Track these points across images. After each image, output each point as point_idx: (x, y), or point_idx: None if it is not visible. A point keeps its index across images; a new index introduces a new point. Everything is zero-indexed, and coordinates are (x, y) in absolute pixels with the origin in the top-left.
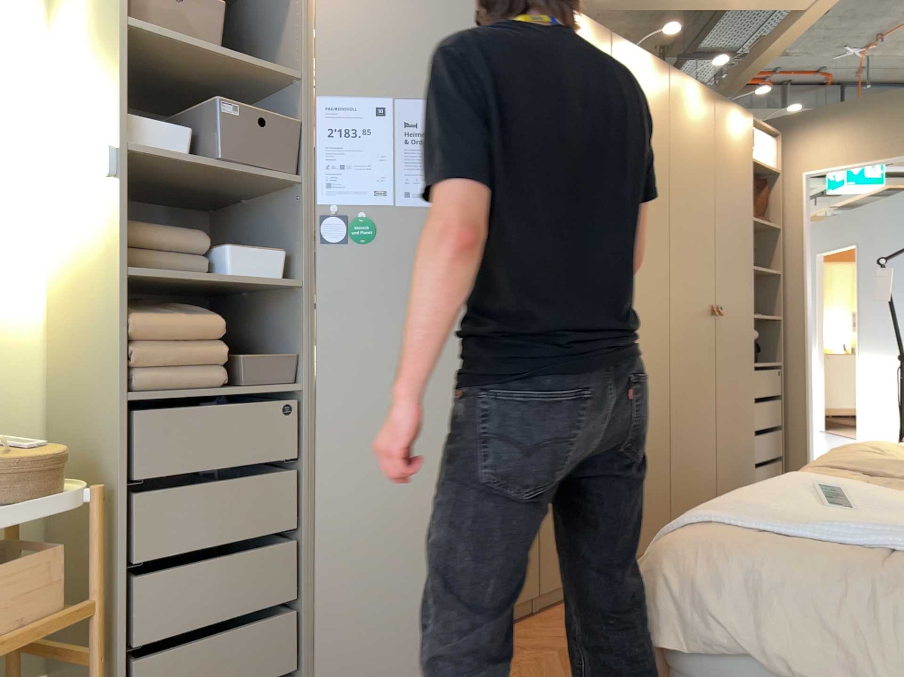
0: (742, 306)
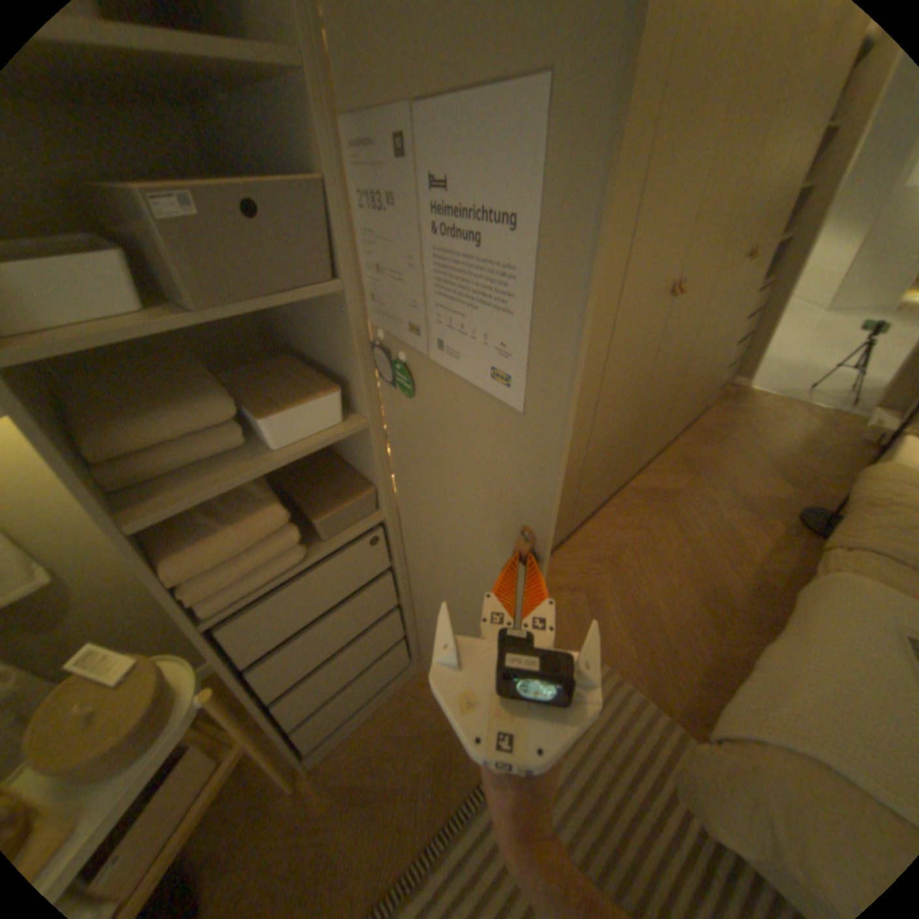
0: (771, 241)
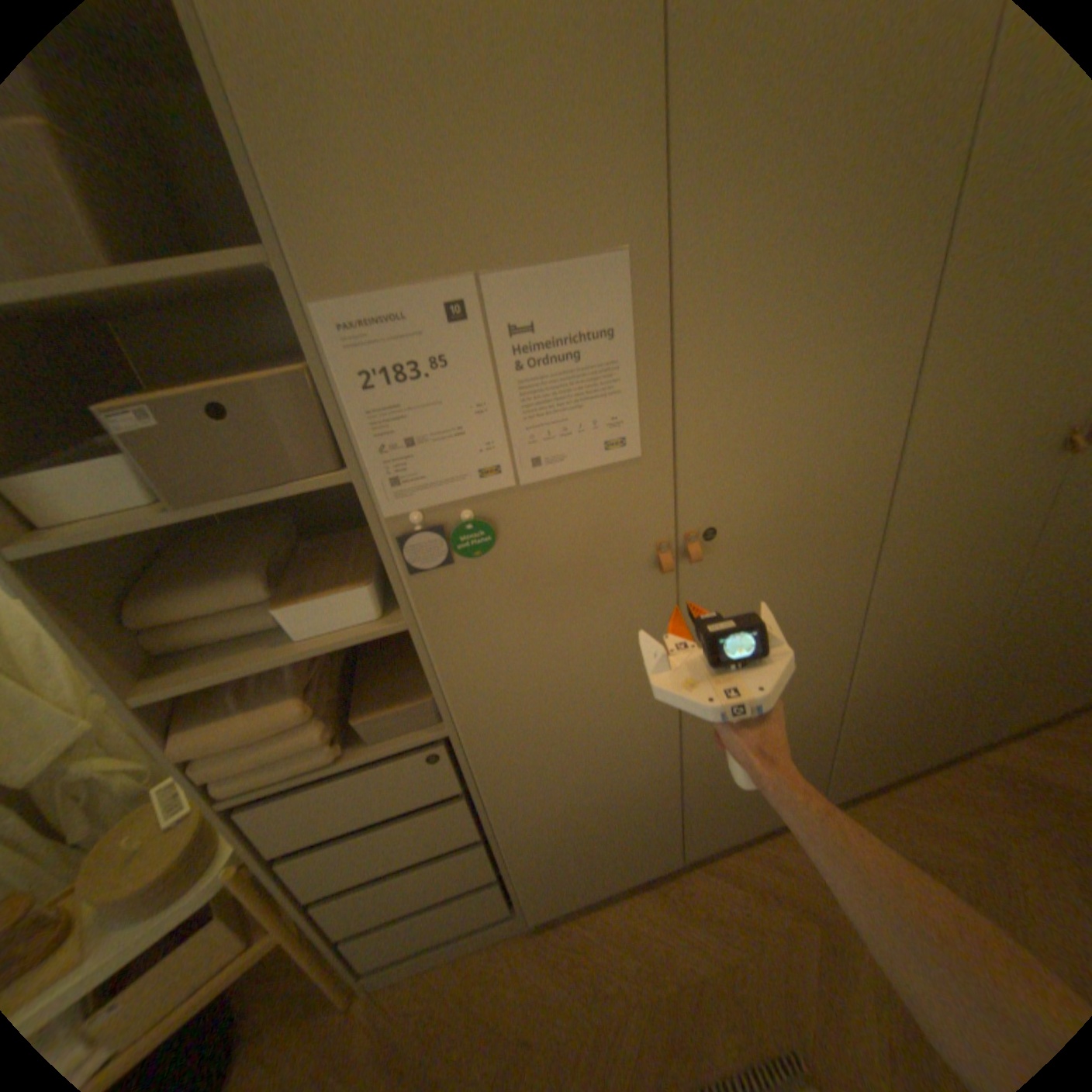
0: None
